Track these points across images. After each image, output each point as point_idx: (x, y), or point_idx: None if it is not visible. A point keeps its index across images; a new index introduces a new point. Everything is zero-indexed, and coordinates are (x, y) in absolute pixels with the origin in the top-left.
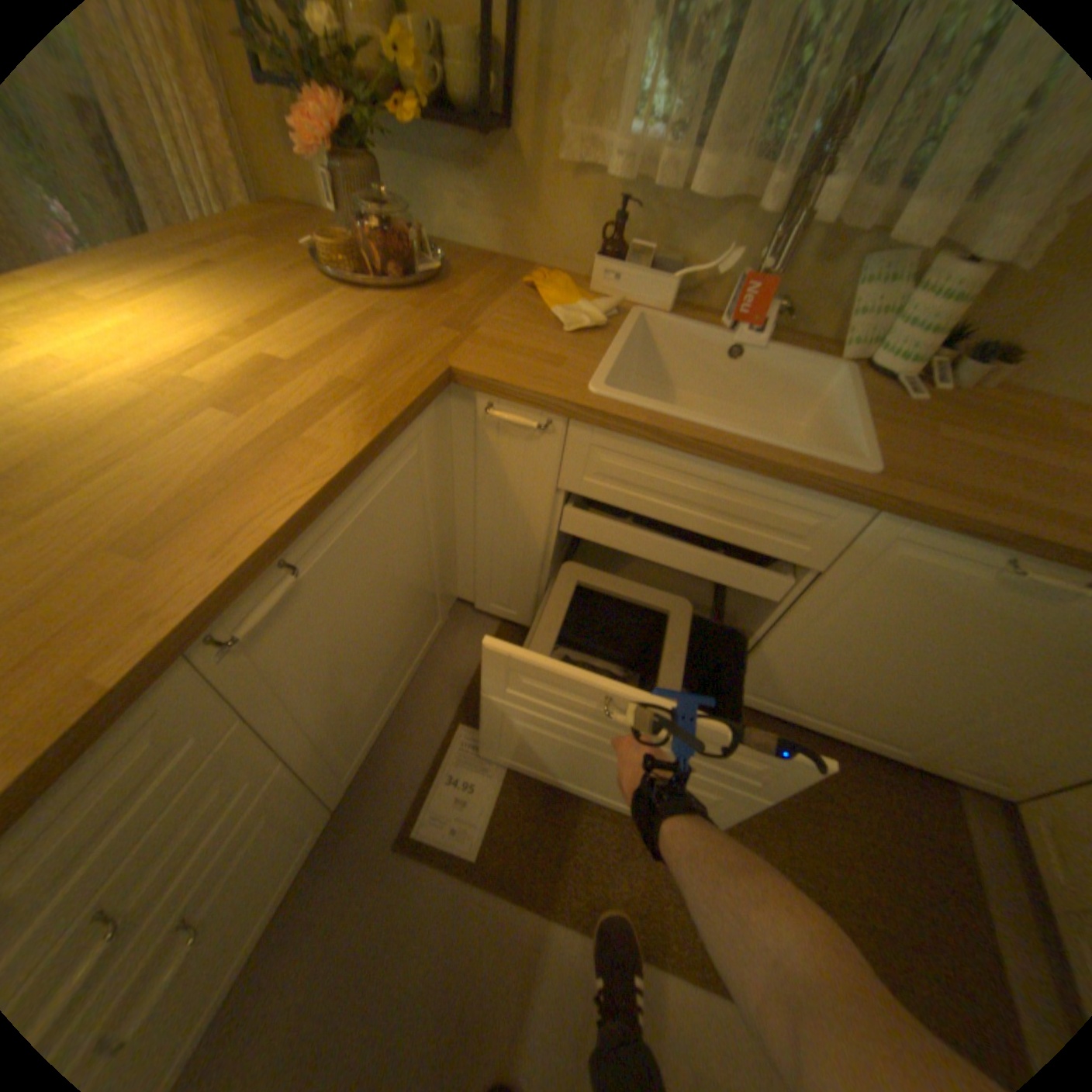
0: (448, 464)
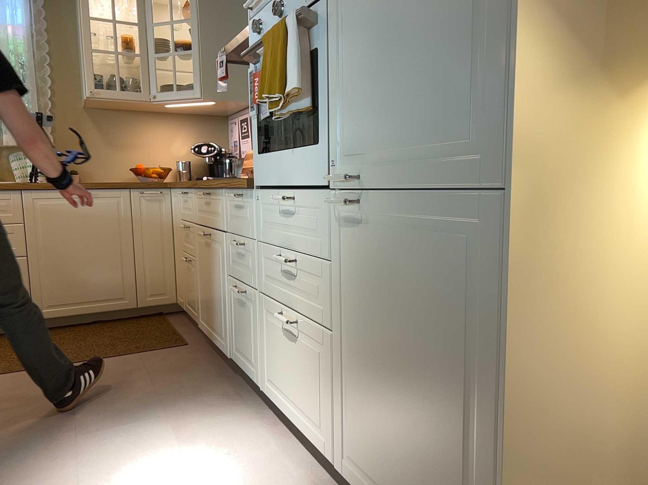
0: None
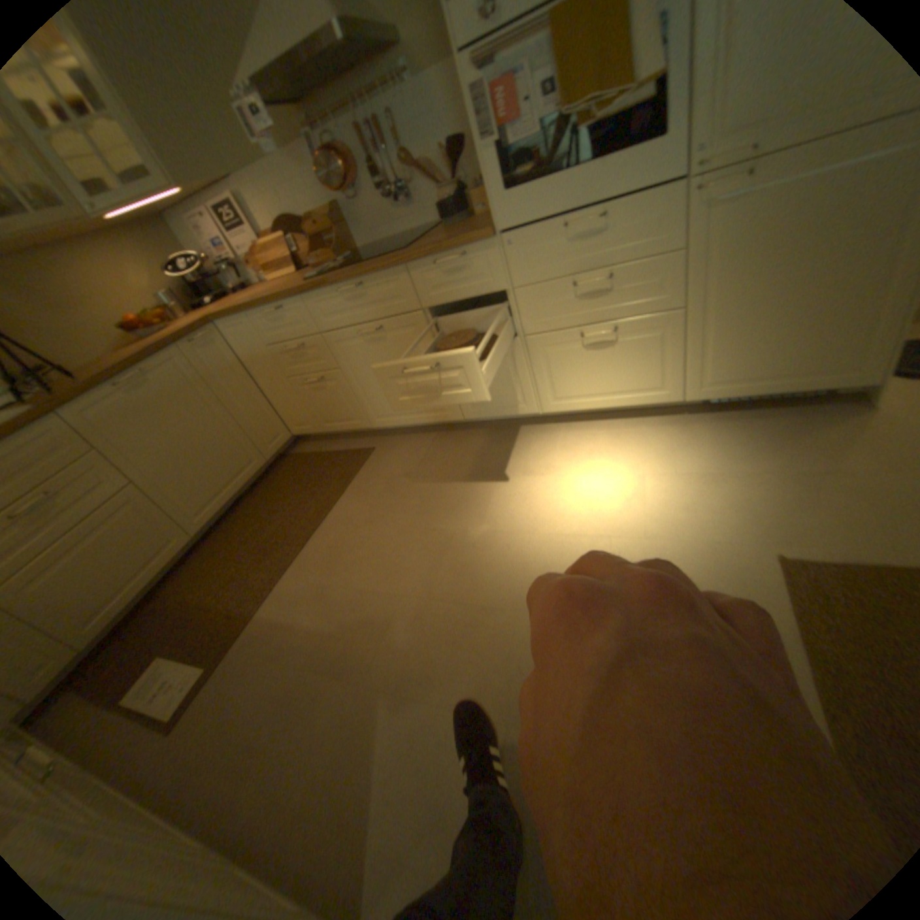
0: None
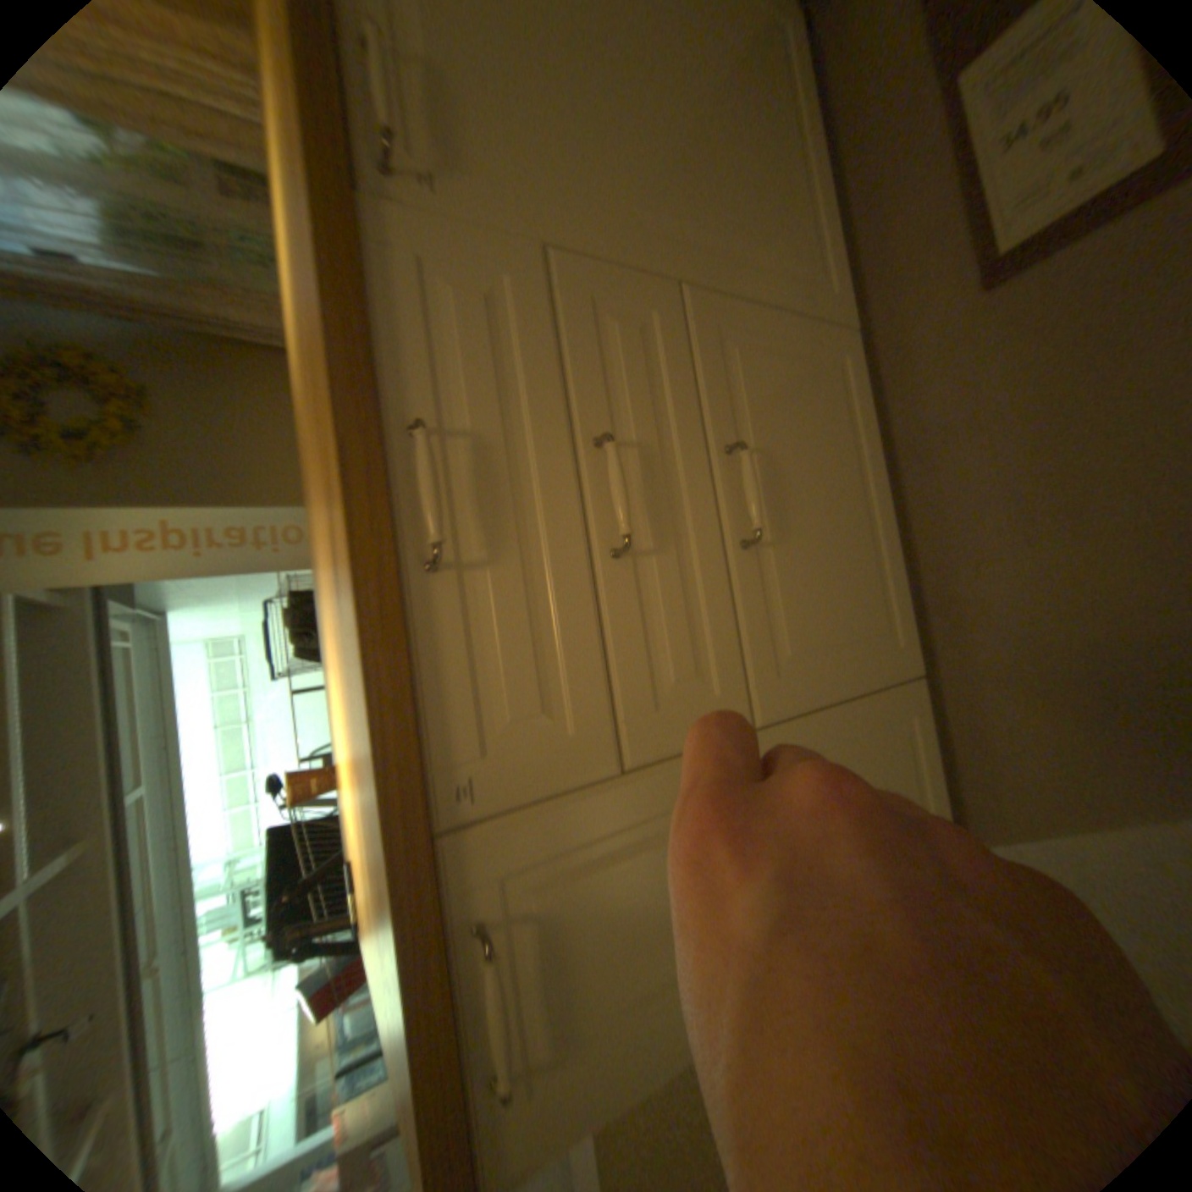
0: None
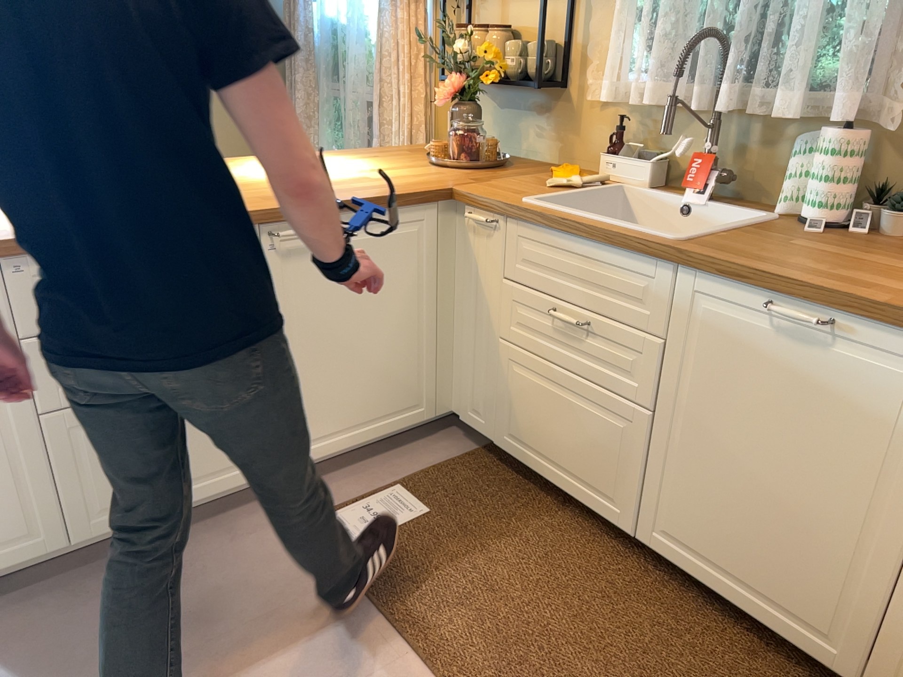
0: (447, 263)
